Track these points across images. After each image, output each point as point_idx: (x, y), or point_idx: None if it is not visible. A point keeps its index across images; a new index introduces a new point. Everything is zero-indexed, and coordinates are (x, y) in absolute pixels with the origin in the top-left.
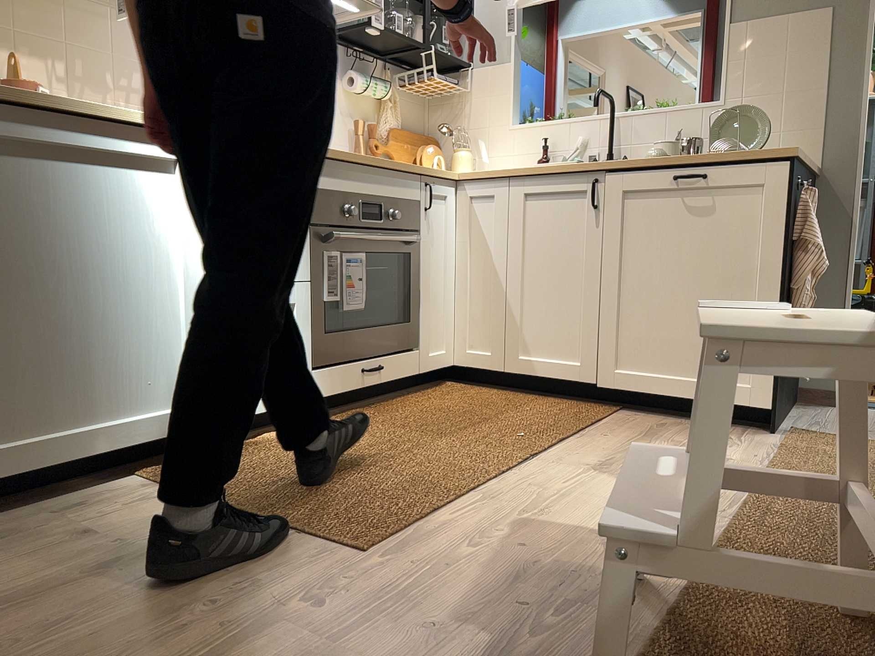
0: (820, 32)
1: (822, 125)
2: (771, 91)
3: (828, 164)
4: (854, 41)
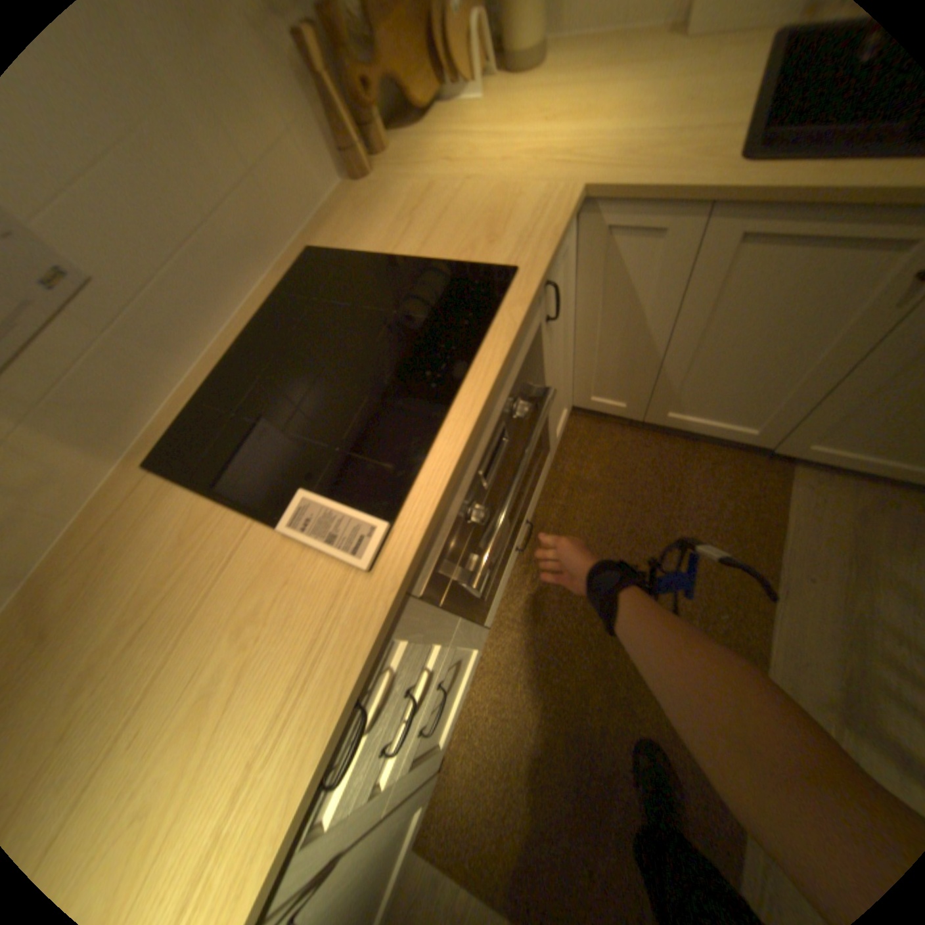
0: None
1: None
2: None
3: None
4: None
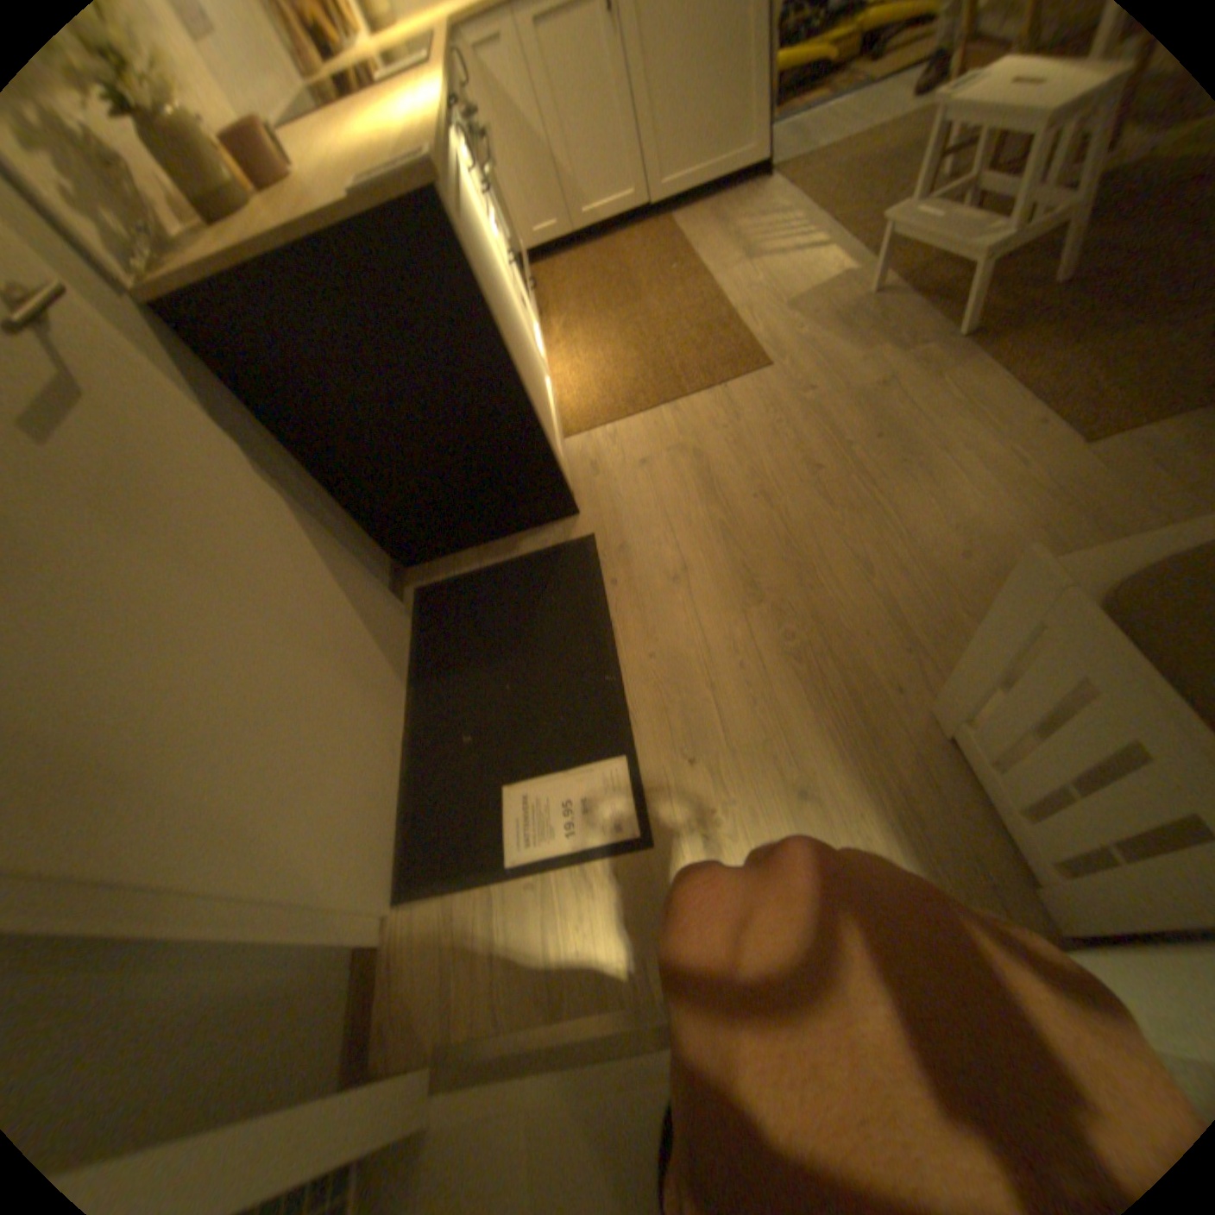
0: None
1: None
2: None
3: None
4: None
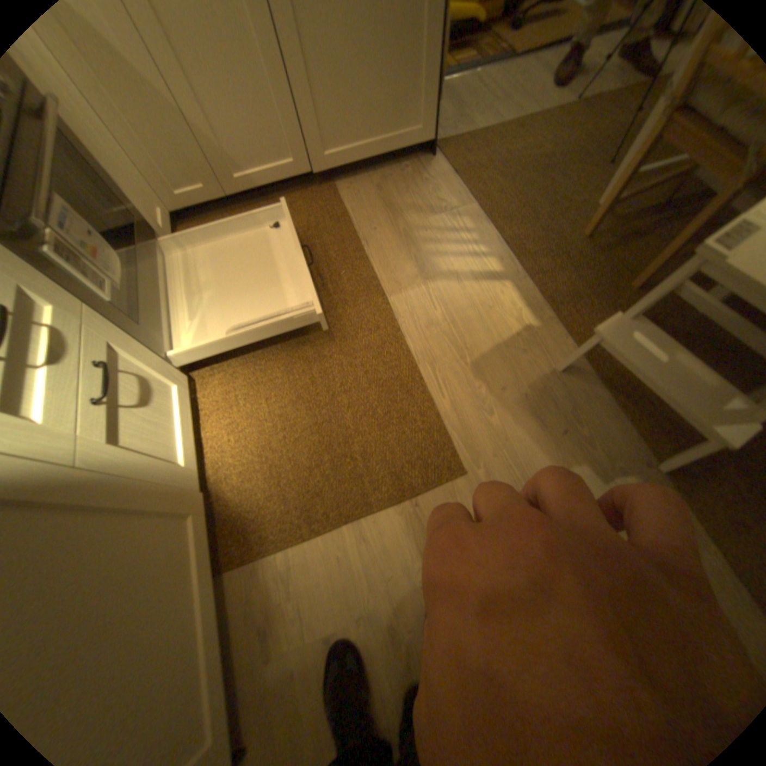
0: None
1: None
2: None
3: None
4: None
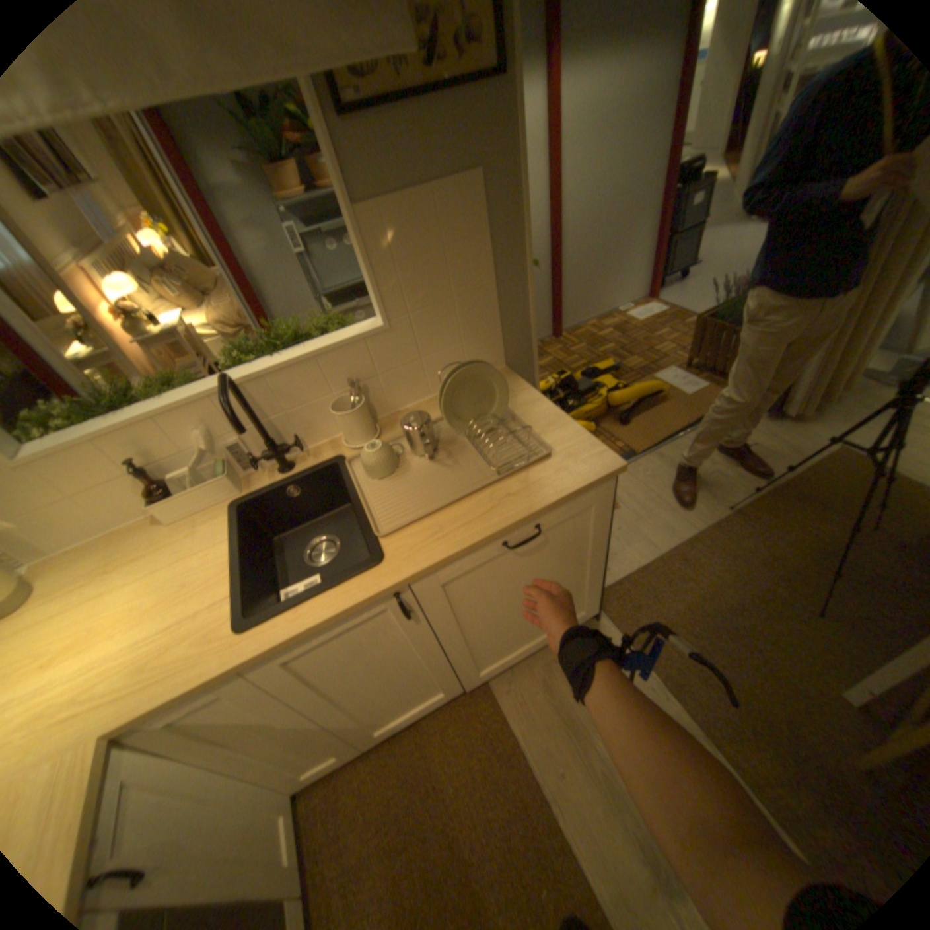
0: (476, 204)
1: (499, 321)
2: (439, 294)
3: (510, 357)
4: (512, 213)
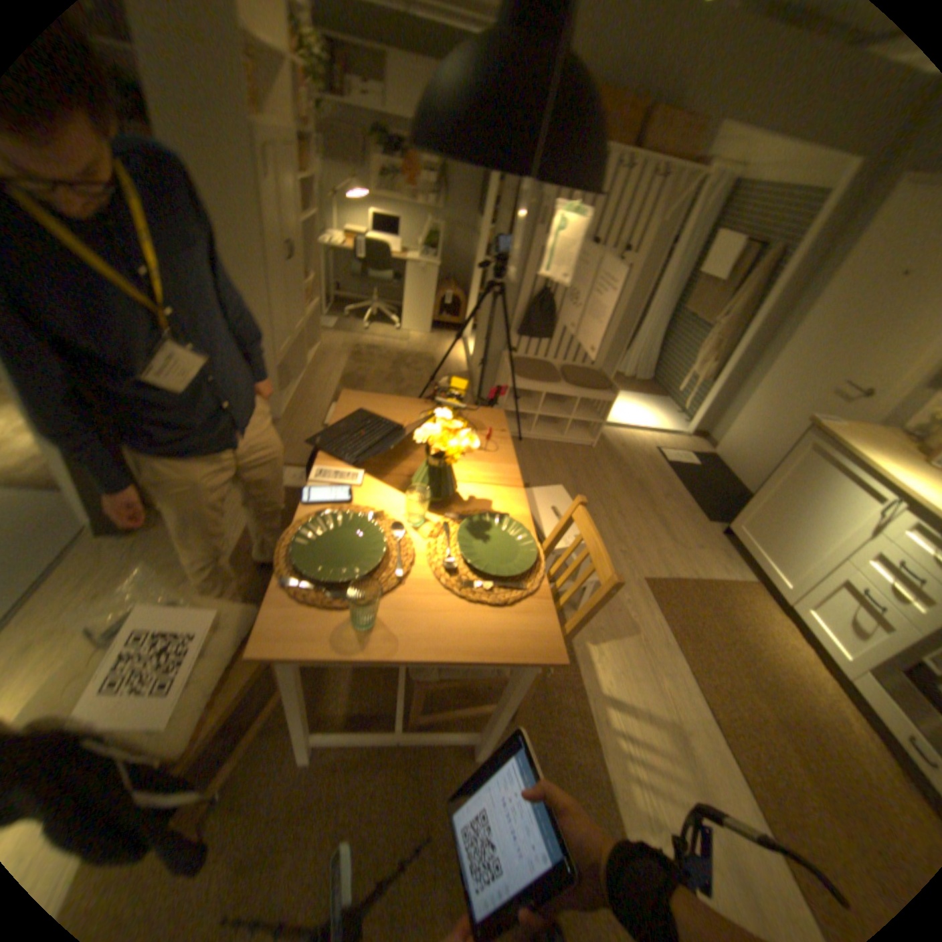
0: None
1: None
2: None
3: None
4: None
